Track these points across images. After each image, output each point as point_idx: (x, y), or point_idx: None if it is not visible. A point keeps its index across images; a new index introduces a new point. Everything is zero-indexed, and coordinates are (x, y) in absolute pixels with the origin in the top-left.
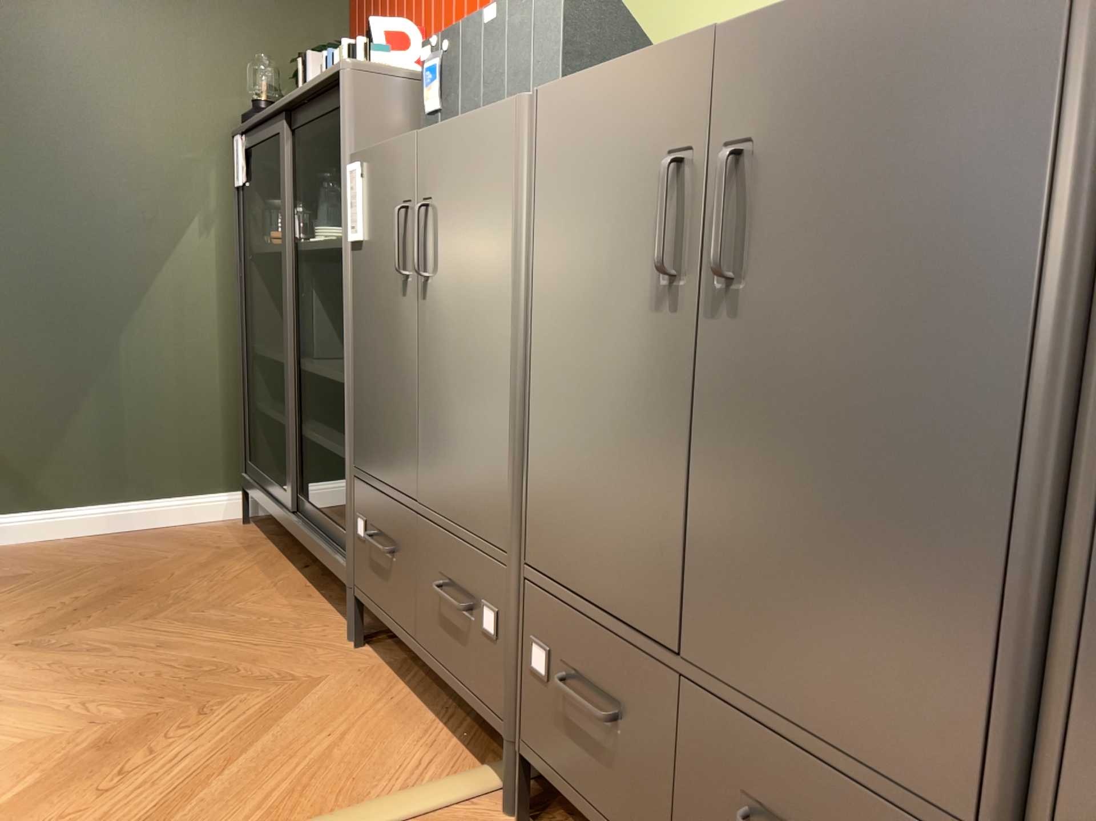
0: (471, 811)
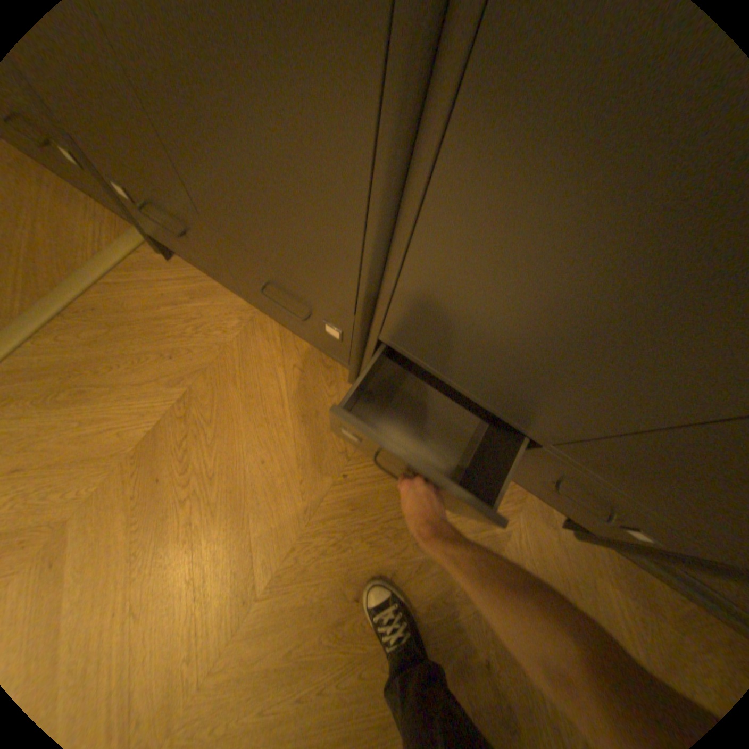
0: (138, 256)
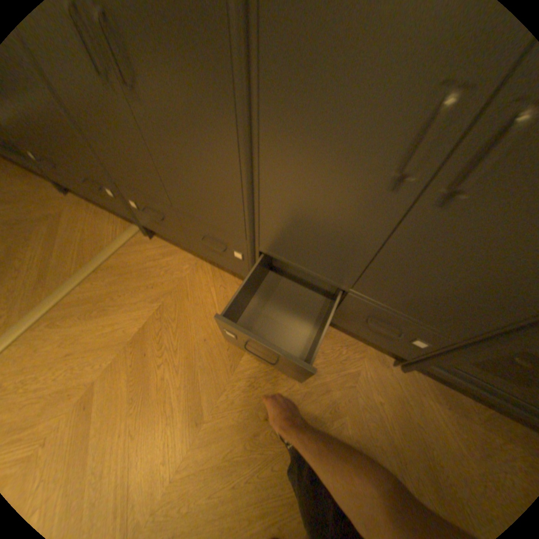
0: (135, 238)
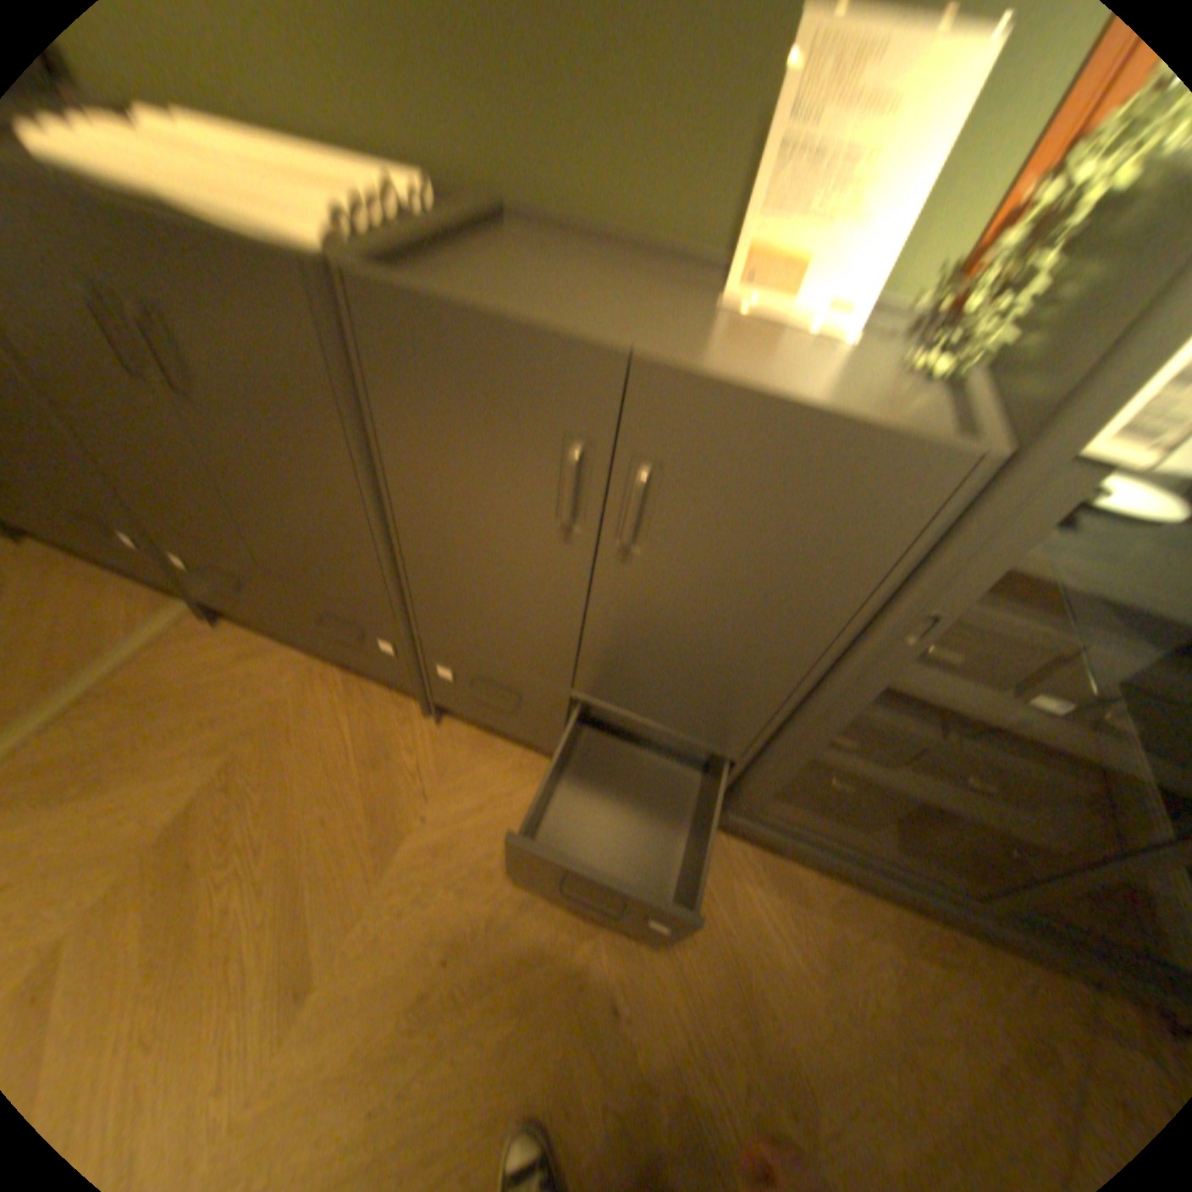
0: (177, 625)
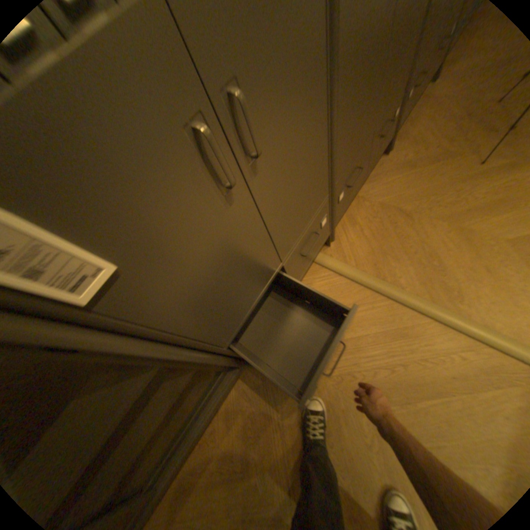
0: (333, 254)
